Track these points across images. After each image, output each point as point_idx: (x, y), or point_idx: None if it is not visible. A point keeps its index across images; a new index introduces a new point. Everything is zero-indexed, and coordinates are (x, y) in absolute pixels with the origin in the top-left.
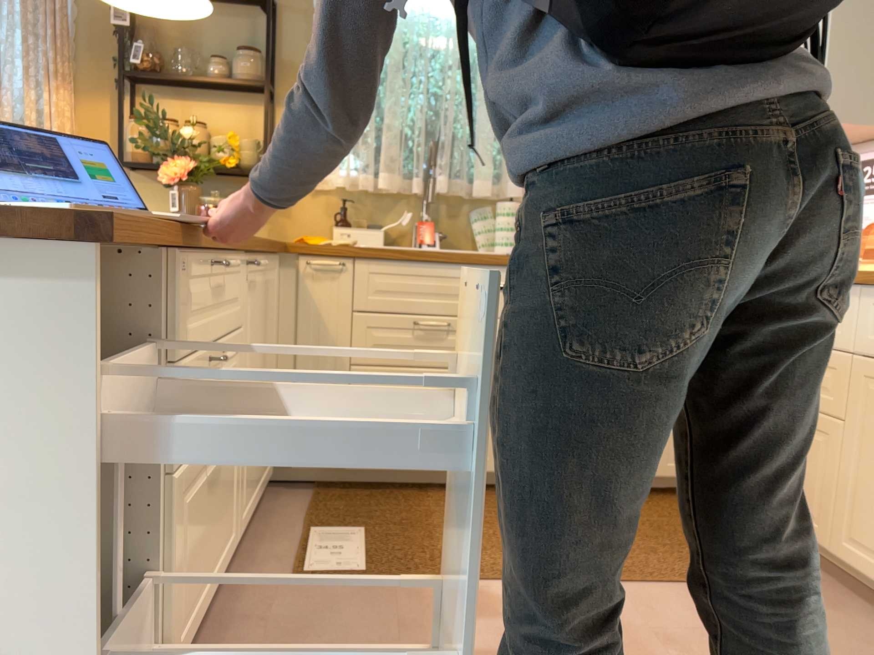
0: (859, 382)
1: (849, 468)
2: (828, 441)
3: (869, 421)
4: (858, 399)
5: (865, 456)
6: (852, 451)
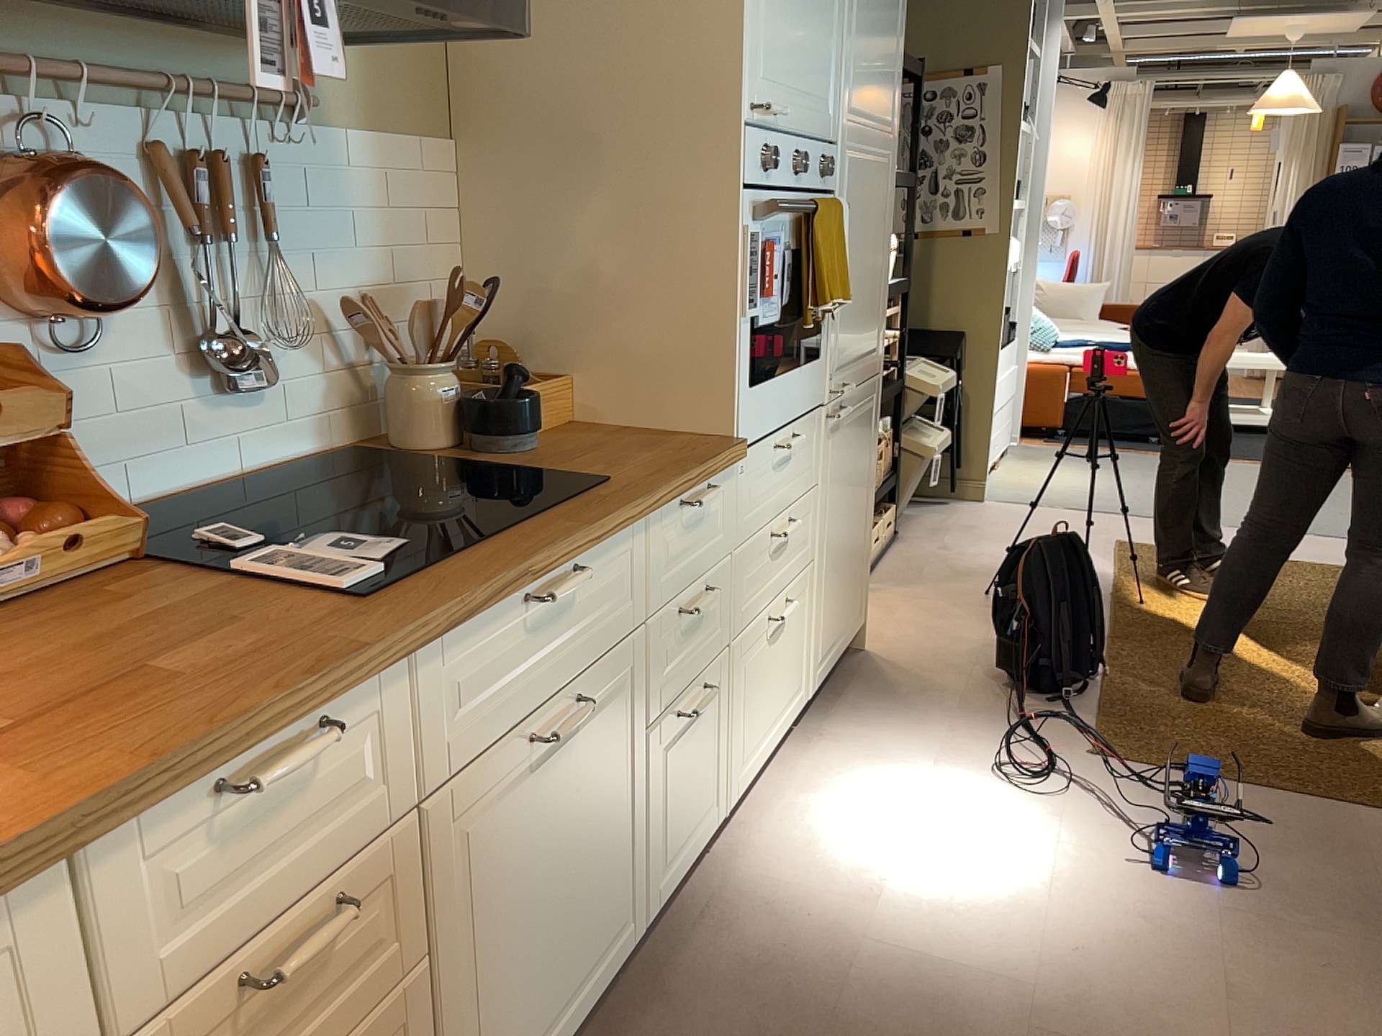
0: (443, 841)
1: (454, 1012)
2: (400, 1035)
3: (471, 887)
4: (446, 876)
5: (475, 954)
6: (452, 979)
